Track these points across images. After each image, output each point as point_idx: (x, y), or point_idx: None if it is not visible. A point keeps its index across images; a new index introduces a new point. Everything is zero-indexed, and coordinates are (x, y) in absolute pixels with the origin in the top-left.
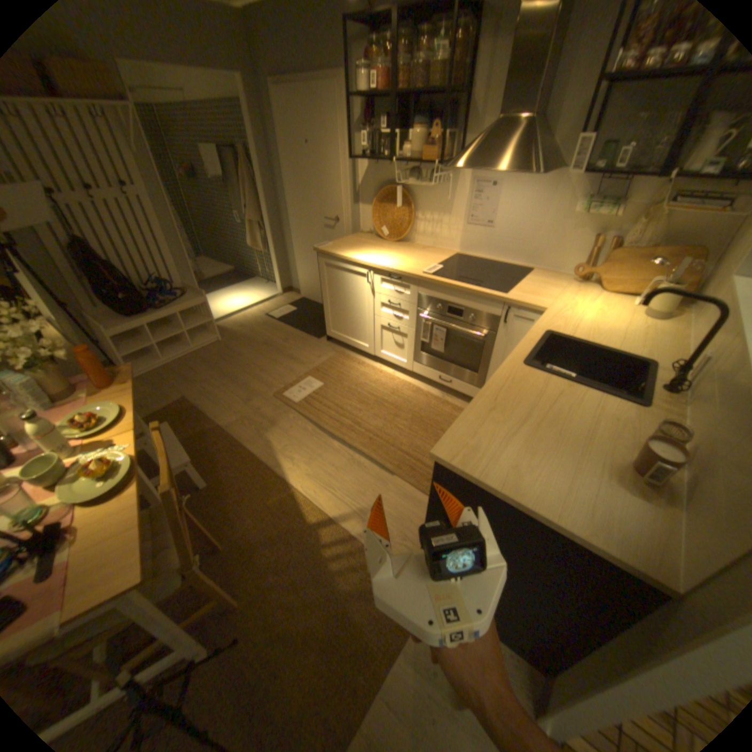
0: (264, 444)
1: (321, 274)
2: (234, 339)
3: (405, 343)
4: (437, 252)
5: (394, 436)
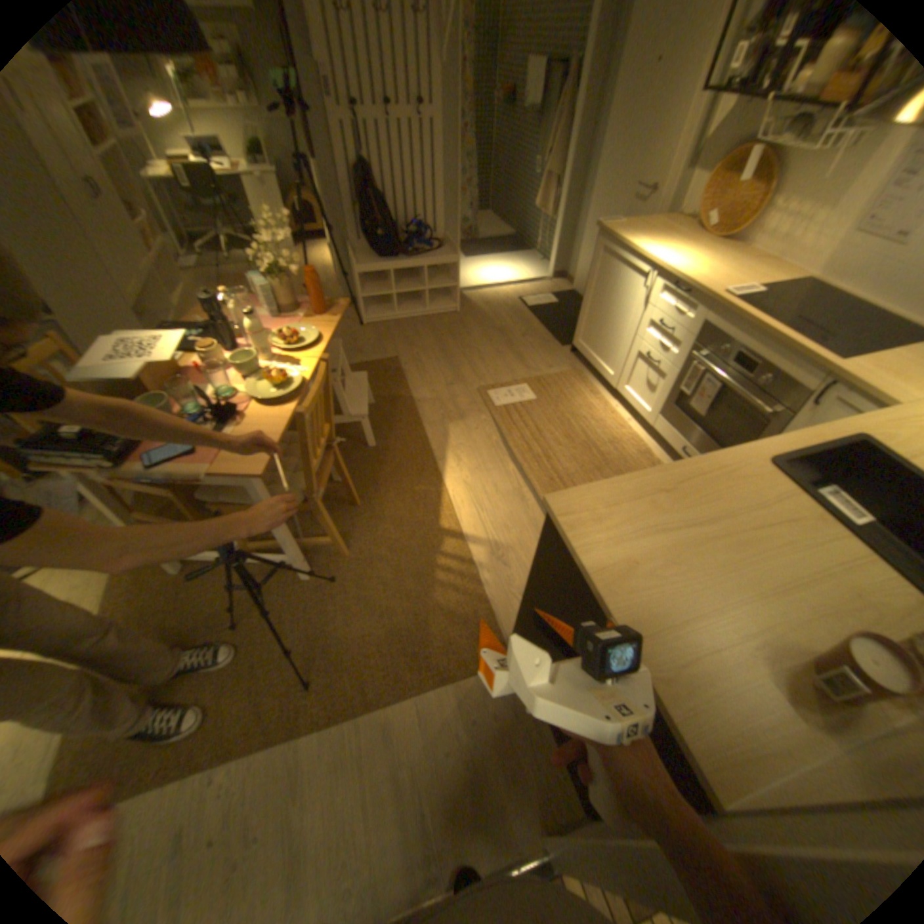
0: (443, 434)
1: (595, 262)
2: (472, 315)
3: (659, 386)
4: (779, 268)
5: None
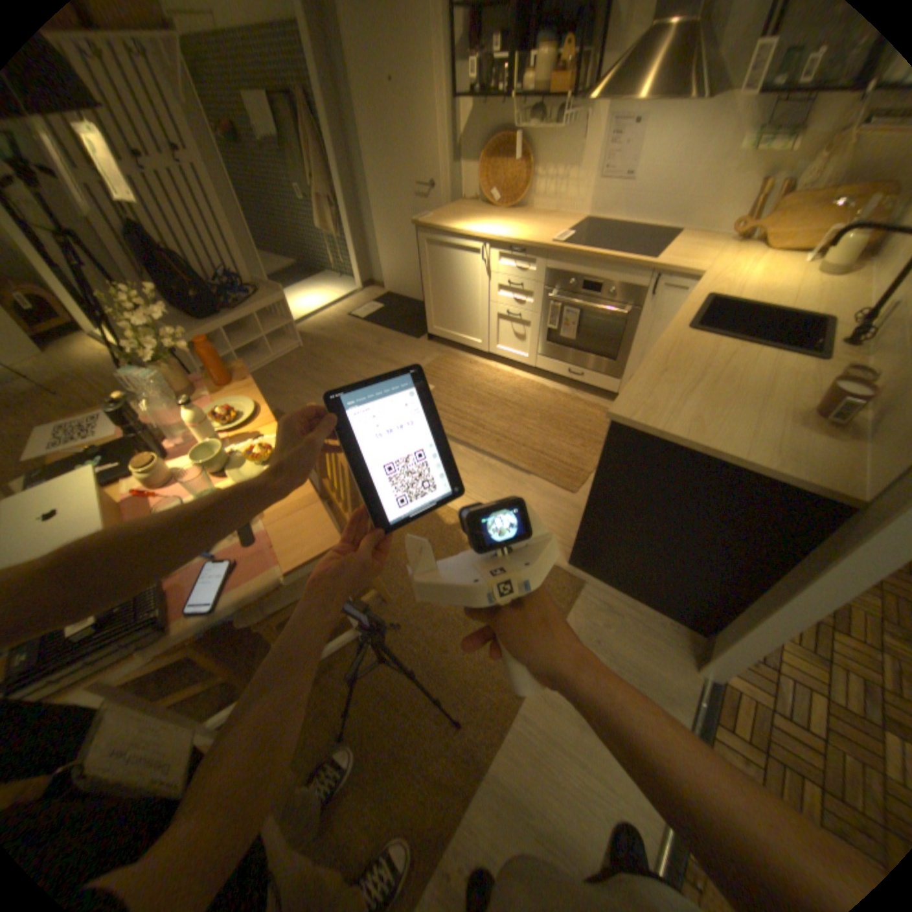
0: None
1: (421, 255)
2: (317, 344)
3: (527, 333)
4: (563, 217)
5: (524, 436)
